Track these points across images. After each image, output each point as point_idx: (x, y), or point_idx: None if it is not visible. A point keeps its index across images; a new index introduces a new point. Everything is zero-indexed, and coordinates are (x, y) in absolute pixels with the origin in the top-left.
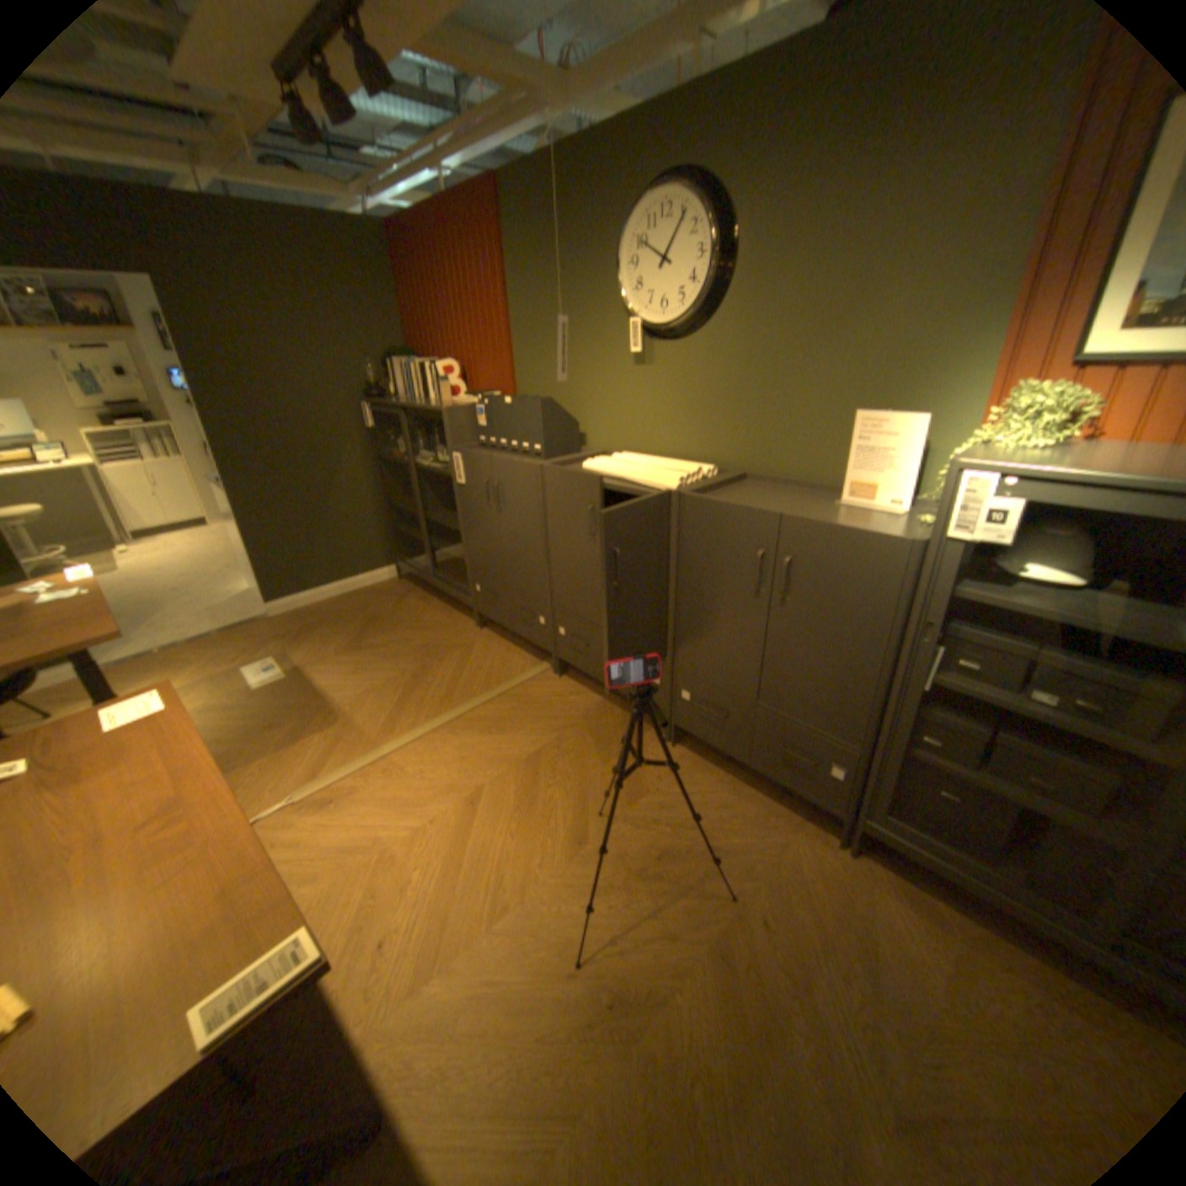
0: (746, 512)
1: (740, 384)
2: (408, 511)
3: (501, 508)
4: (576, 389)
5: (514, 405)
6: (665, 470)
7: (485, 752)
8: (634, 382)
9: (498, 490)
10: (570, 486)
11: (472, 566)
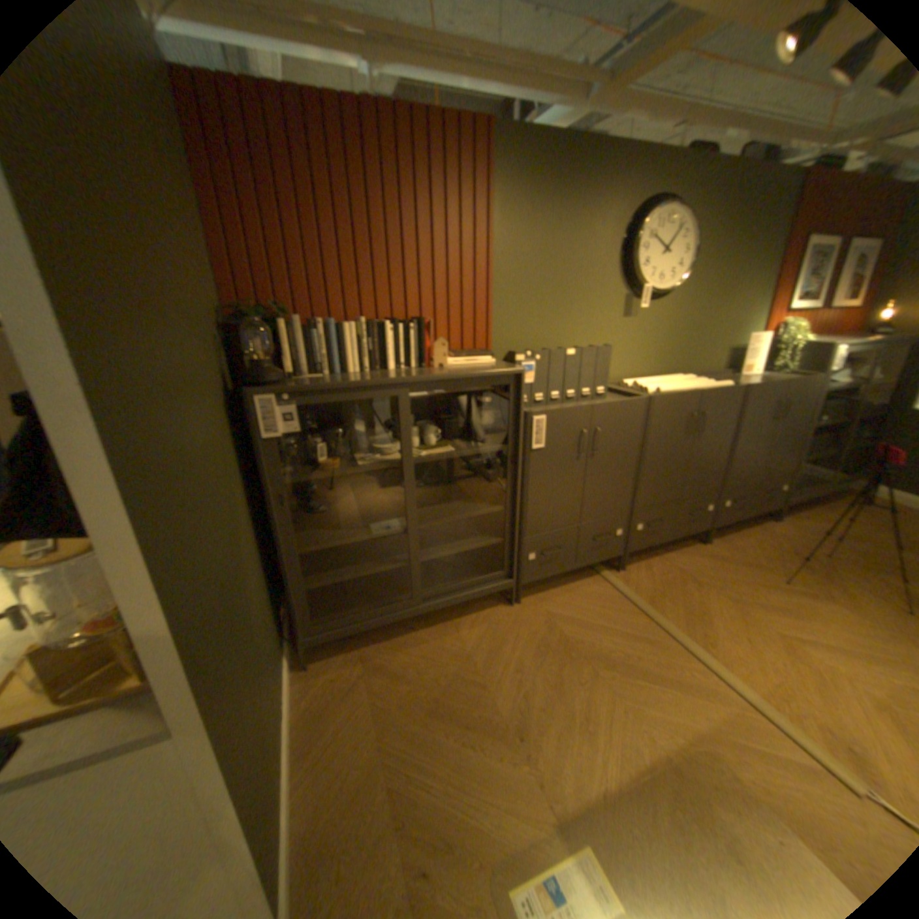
0: (777, 384)
1: (685, 325)
2: (352, 542)
3: (594, 451)
4: (567, 338)
5: (578, 354)
6: (692, 380)
7: (735, 628)
8: (621, 328)
9: (596, 434)
10: (676, 404)
11: (525, 537)
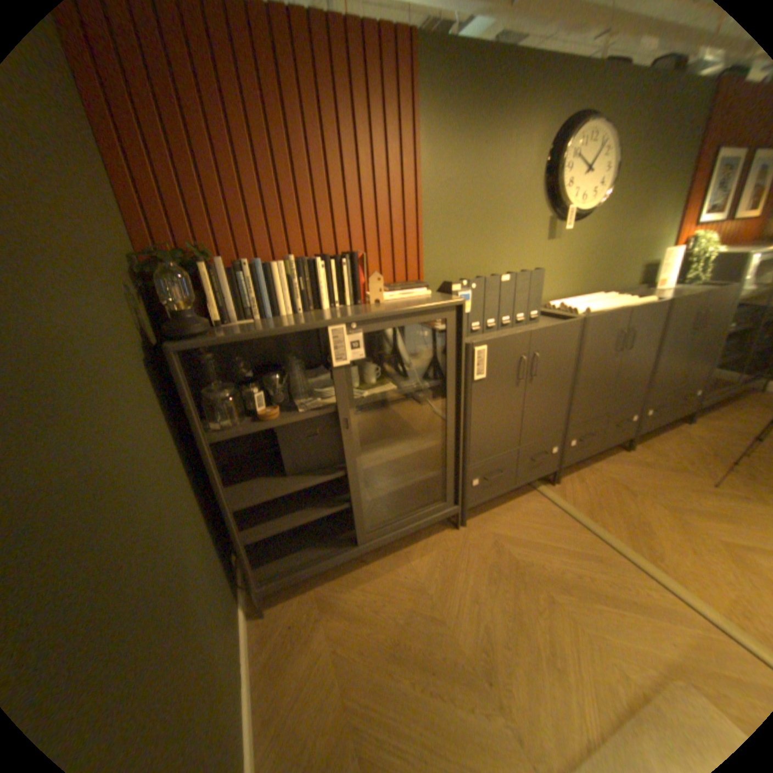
0: (698, 296)
1: (605, 245)
2: (300, 490)
3: (533, 376)
4: (496, 265)
5: (513, 280)
6: (616, 298)
7: (677, 538)
8: (546, 251)
9: (535, 359)
10: (609, 324)
11: (469, 465)
